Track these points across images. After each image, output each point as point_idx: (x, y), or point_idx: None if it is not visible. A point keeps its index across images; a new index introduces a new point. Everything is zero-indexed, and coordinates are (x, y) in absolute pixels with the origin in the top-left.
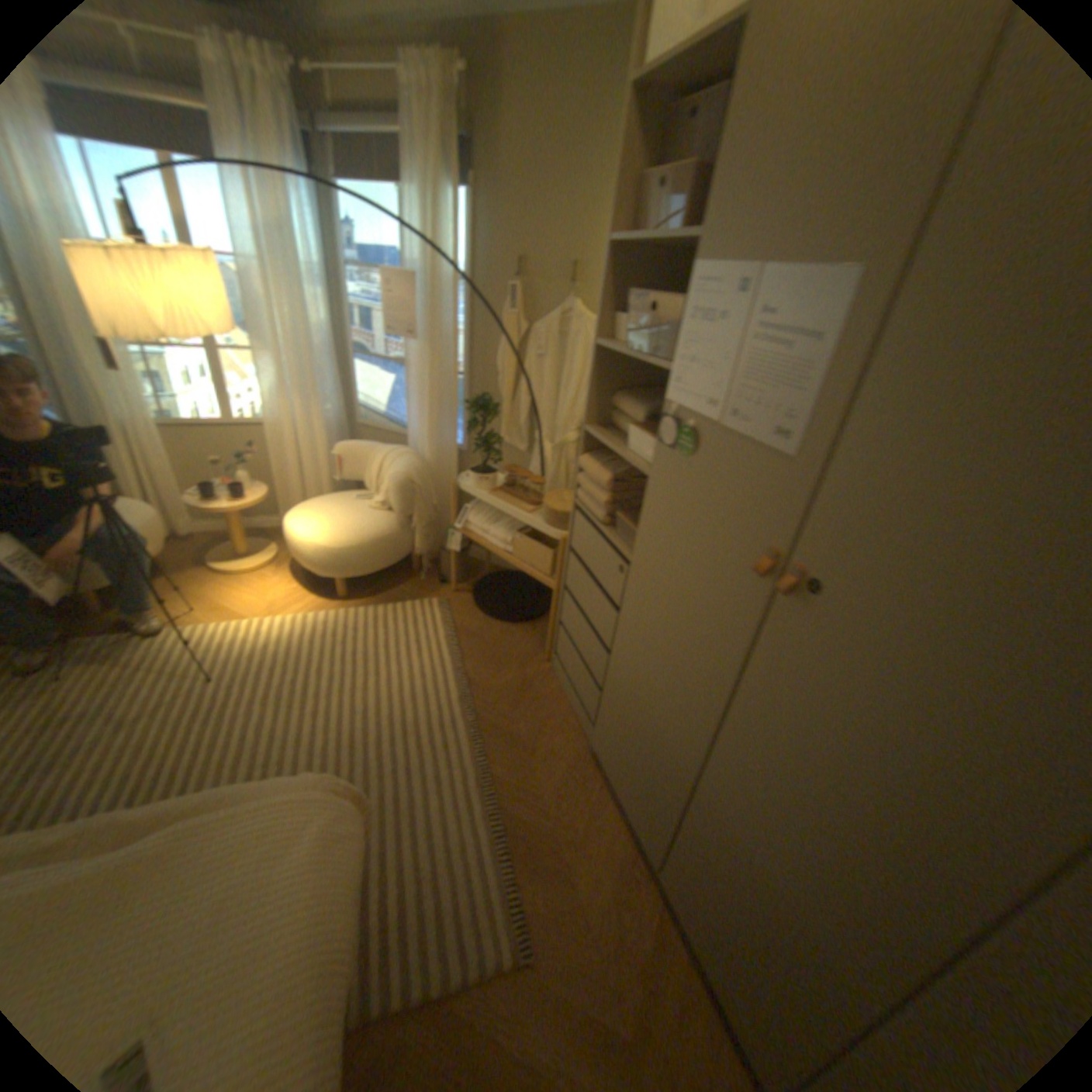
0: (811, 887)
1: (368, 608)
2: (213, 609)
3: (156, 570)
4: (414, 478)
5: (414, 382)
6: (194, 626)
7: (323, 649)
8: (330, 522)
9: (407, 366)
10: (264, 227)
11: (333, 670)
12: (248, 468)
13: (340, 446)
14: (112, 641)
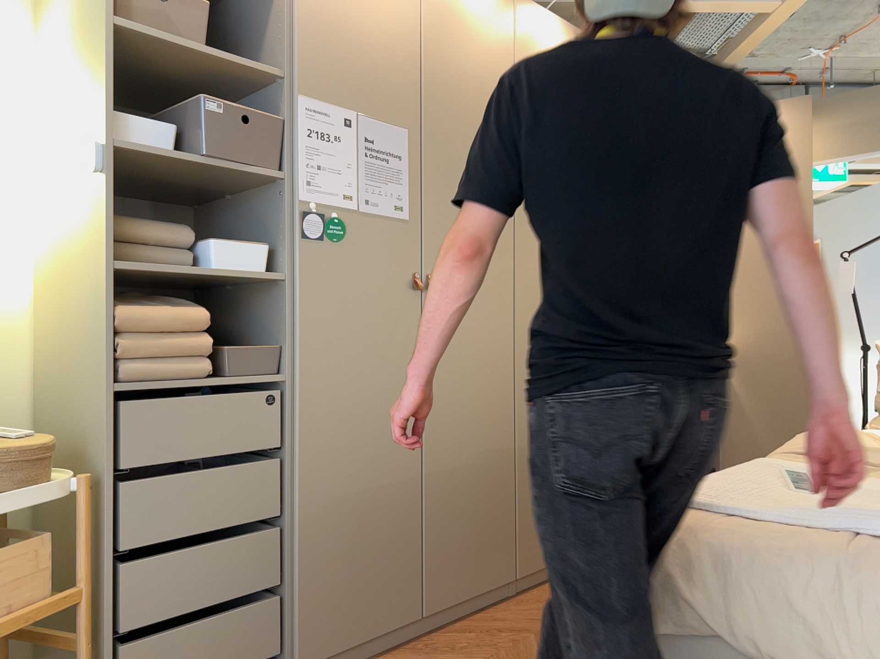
0: (485, 427)
1: None
2: None
3: None
4: None
5: None
6: None
7: None
8: None
9: None
10: None
11: None
12: None
13: None
14: None
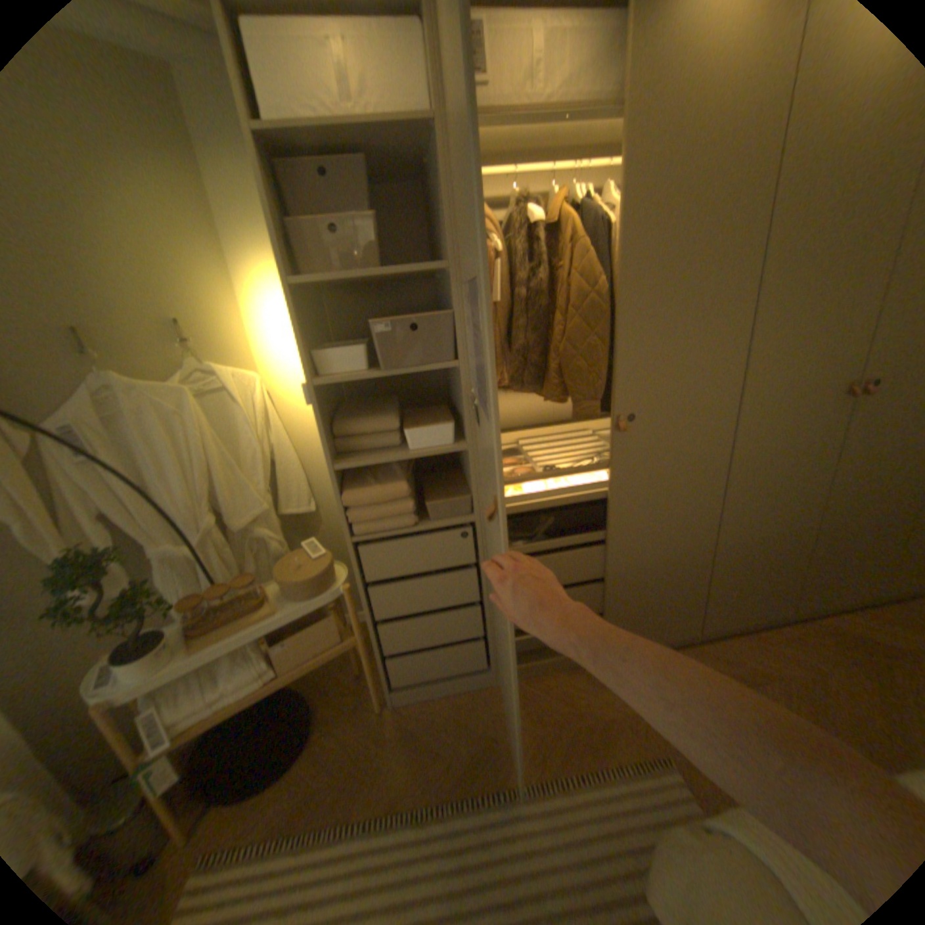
0: (679, 533)
1: None
2: None
3: None
4: None
5: None
6: None
7: None
8: None
9: None
10: None
11: None
12: None
13: None
14: None
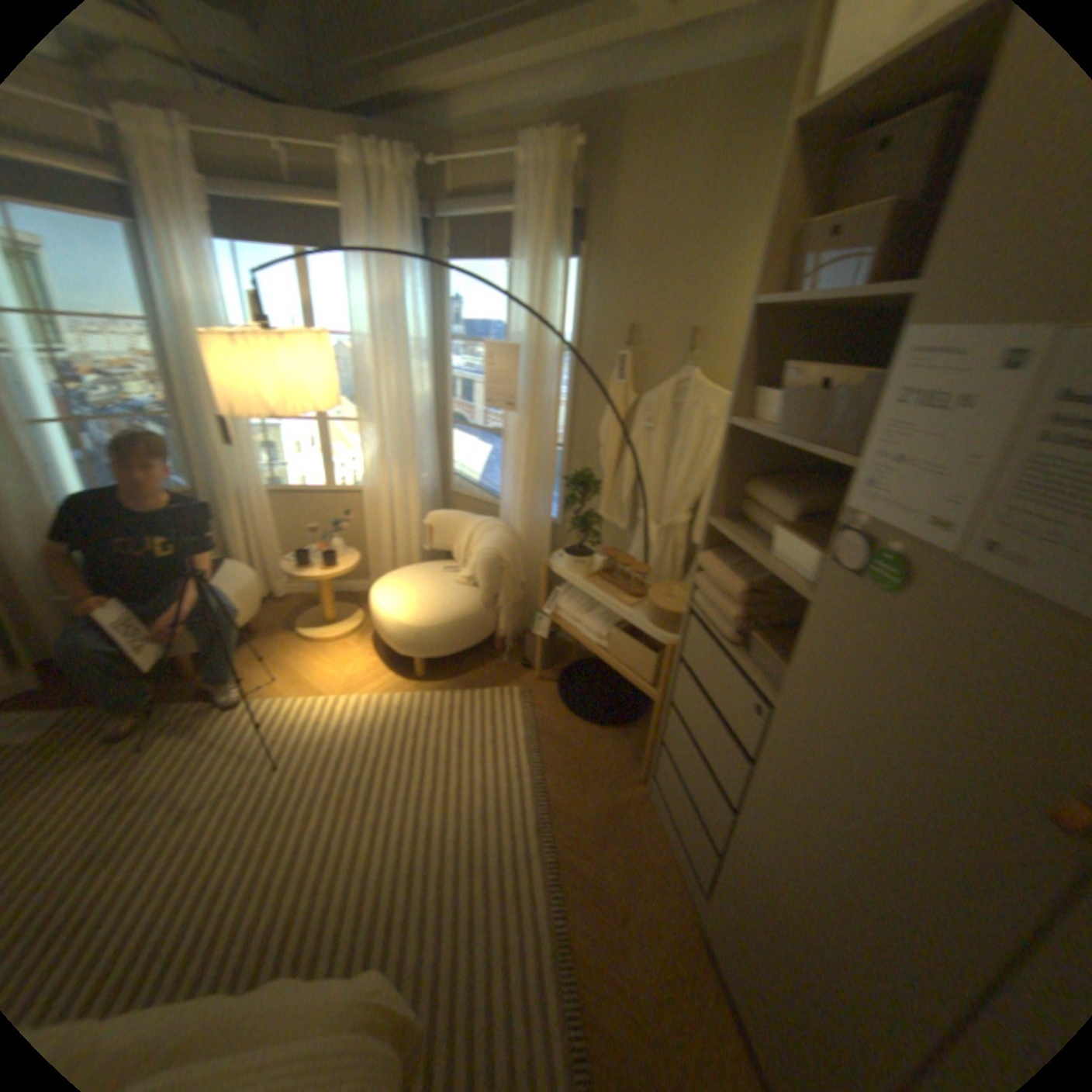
0: None
1: (445, 693)
2: (294, 680)
3: (250, 632)
4: (503, 554)
5: (511, 453)
6: (273, 698)
7: (394, 741)
8: (415, 597)
9: (504, 436)
10: (379, 307)
11: (401, 769)
12: (344, 532)
13: (432, 515)
14: (195, 710)
